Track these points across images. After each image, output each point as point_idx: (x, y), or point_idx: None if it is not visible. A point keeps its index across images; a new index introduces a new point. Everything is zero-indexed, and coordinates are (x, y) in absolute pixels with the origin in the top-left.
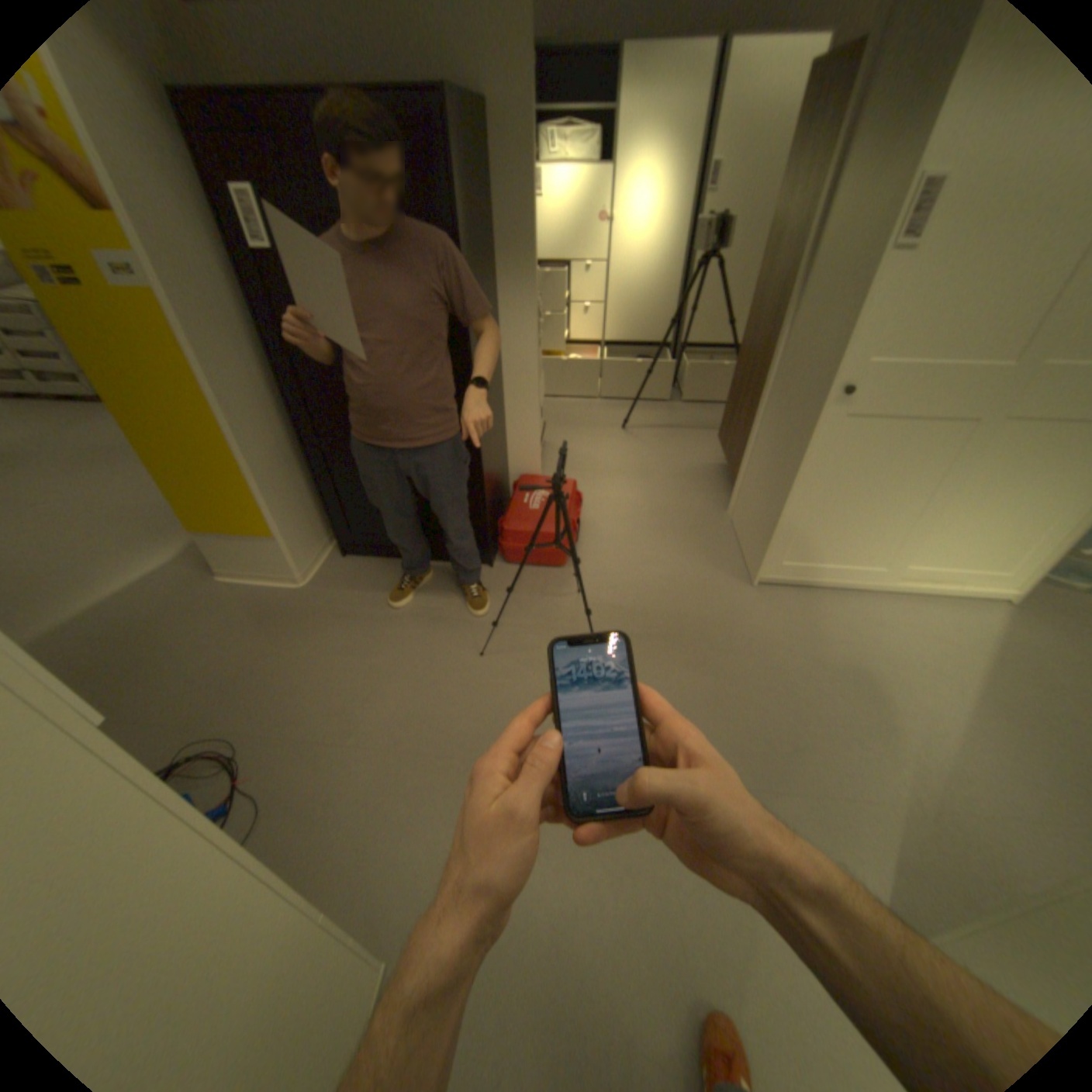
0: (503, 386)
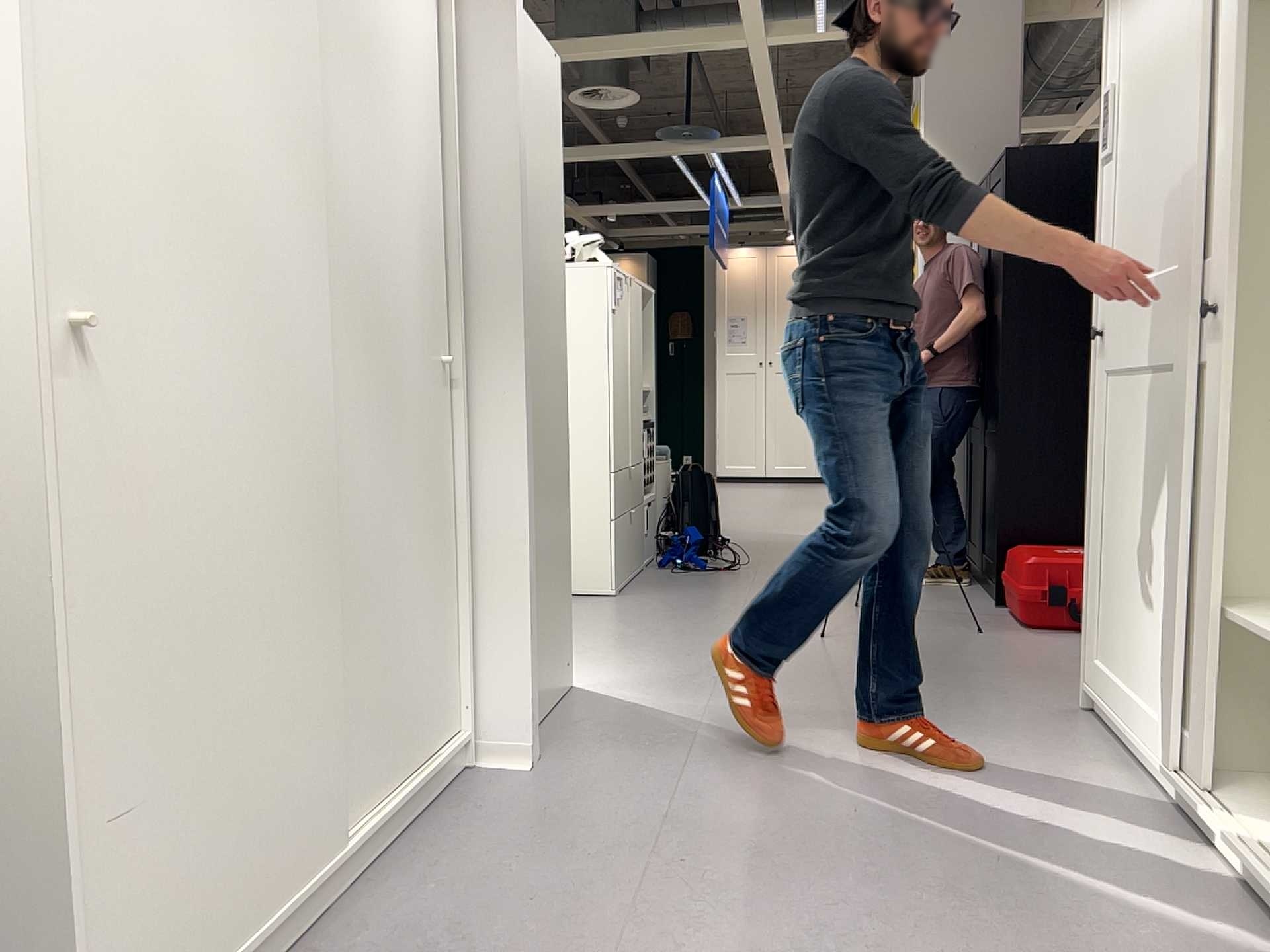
0: None
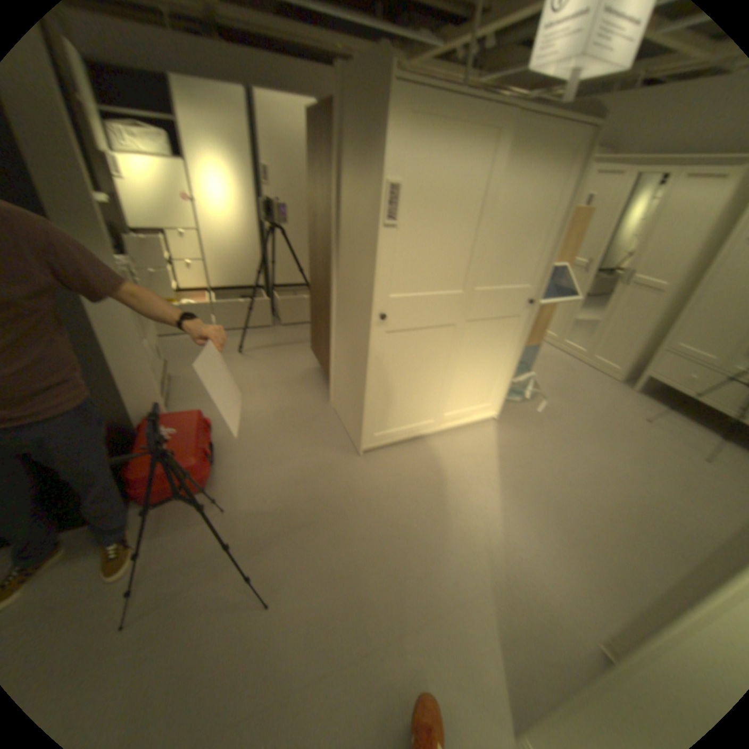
0: (102, 344)
